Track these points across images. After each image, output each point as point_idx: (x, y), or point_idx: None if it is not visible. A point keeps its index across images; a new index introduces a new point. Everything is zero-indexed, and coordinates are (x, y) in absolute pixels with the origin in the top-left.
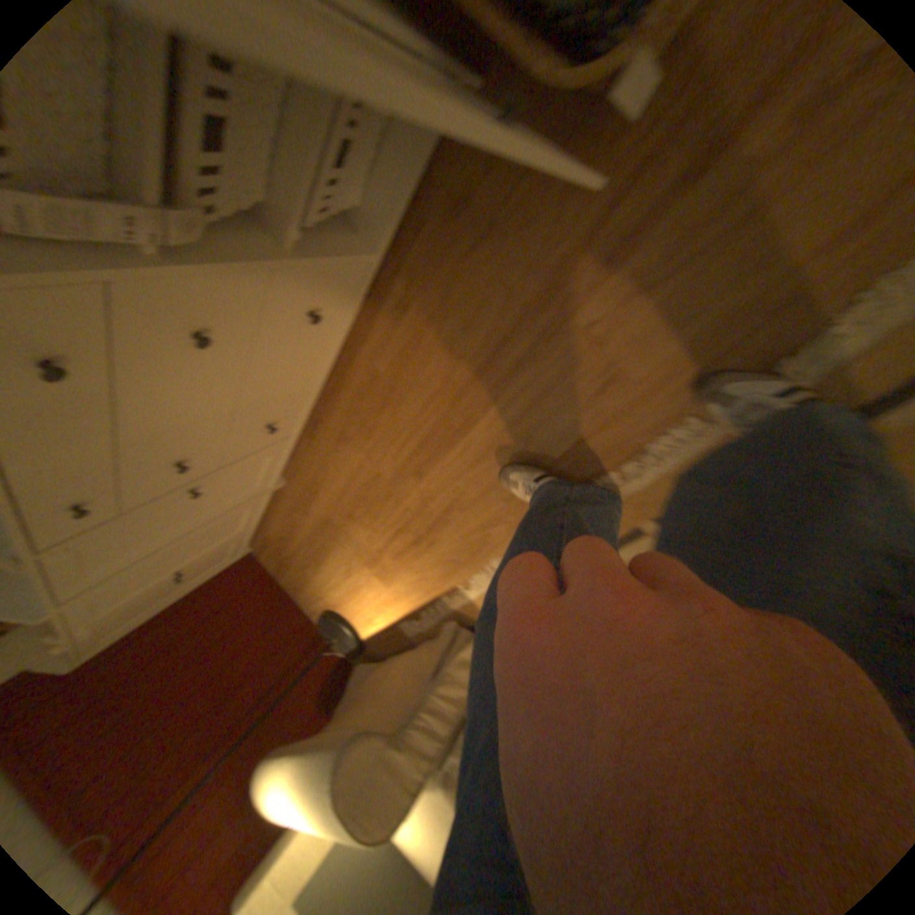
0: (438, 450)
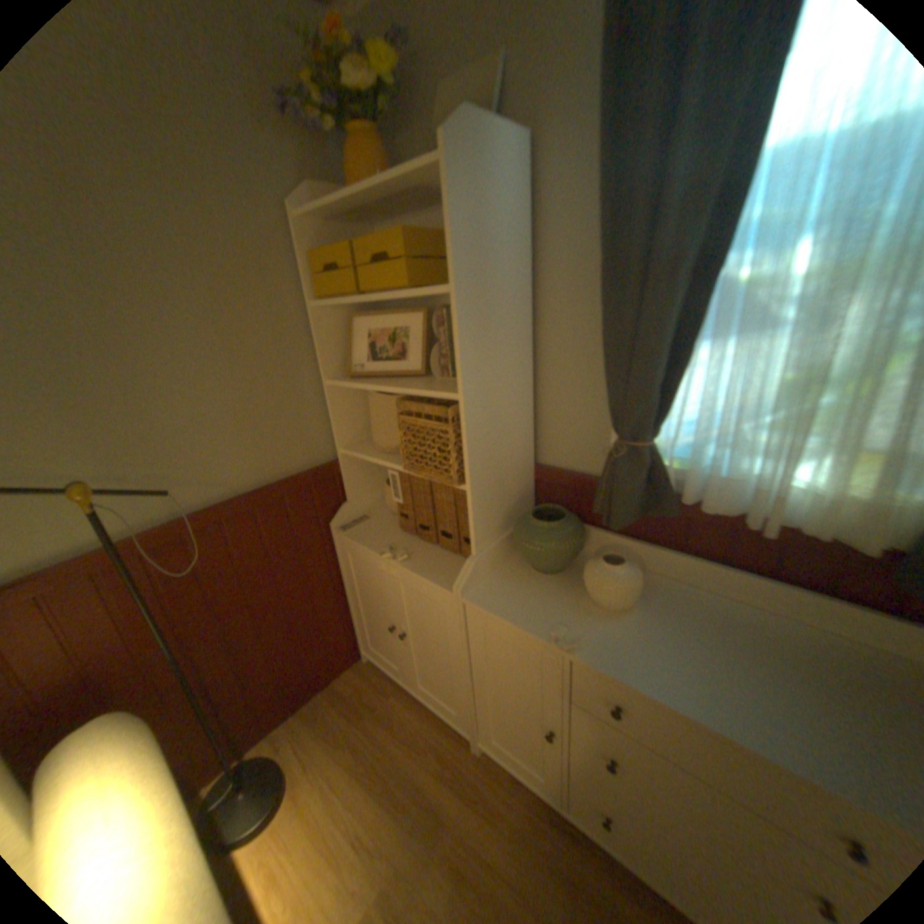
0: None
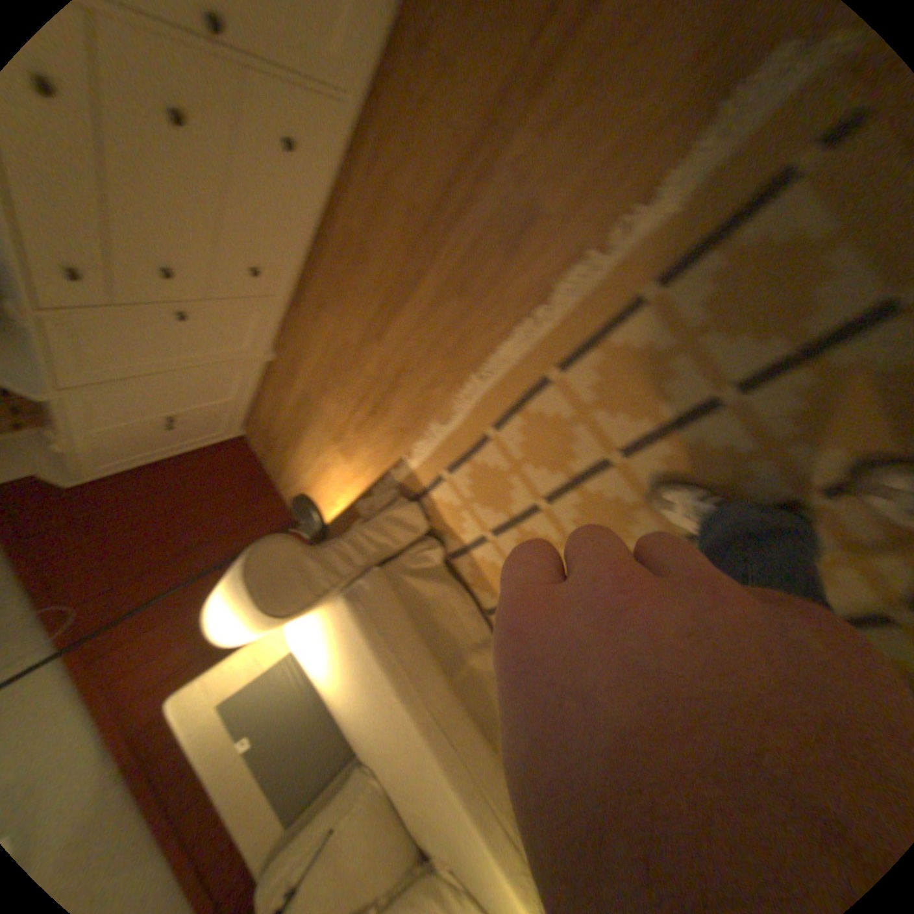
0: (390, 311)
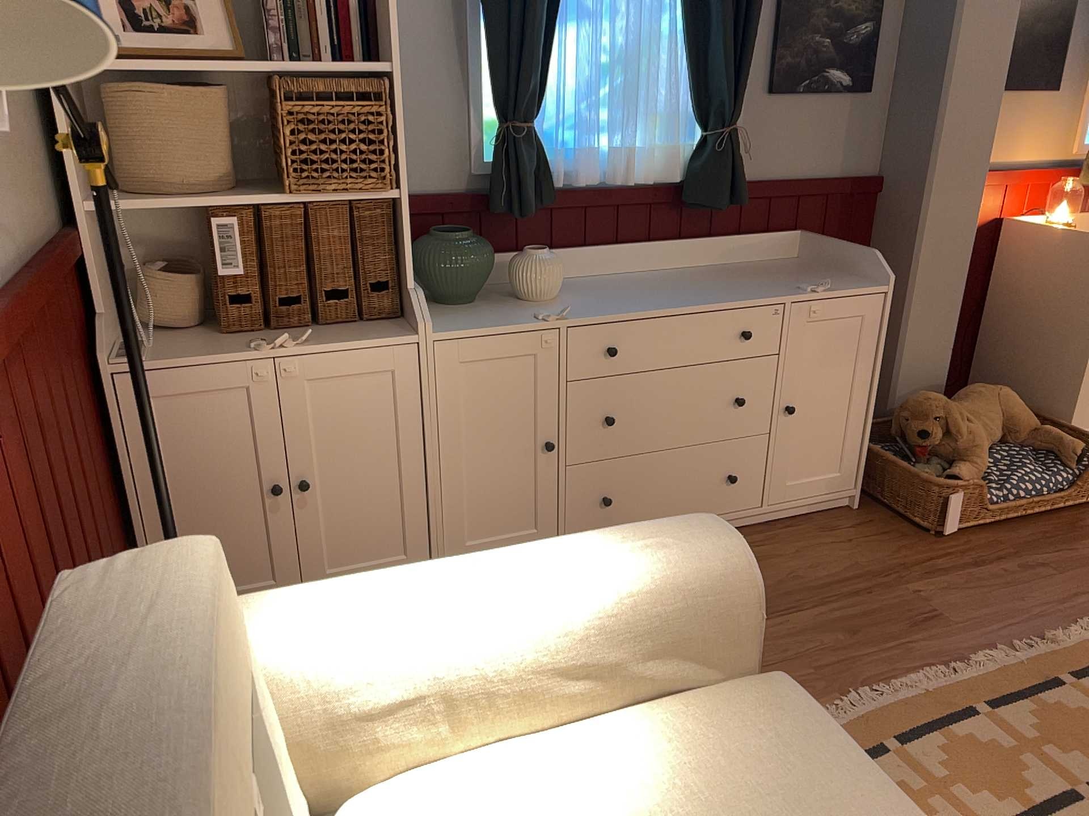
0: None
